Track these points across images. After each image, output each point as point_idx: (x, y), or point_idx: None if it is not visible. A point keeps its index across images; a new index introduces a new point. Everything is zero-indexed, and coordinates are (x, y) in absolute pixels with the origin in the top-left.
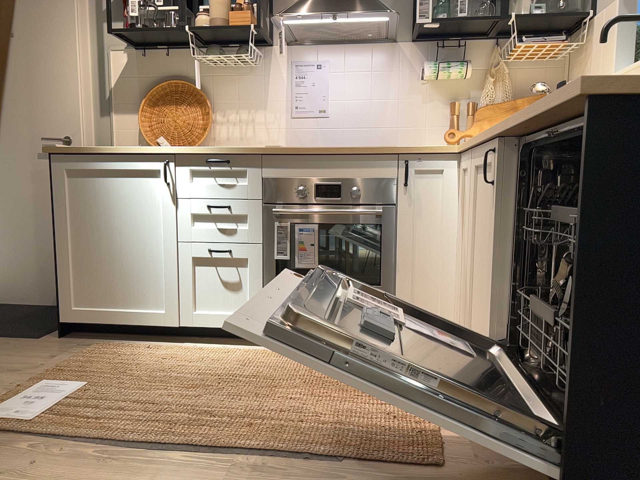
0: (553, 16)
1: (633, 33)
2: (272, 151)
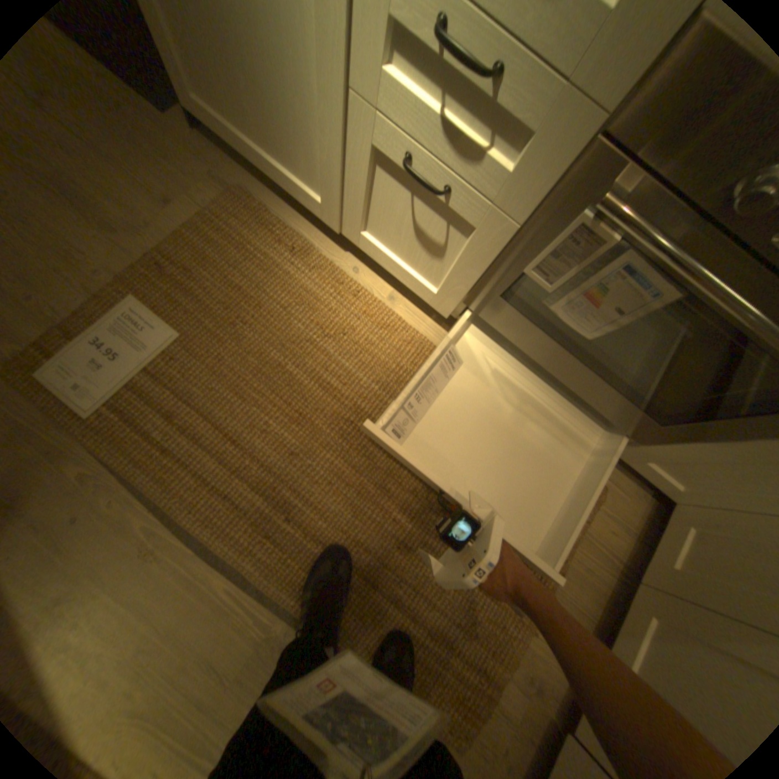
0: None
1: None
2: None
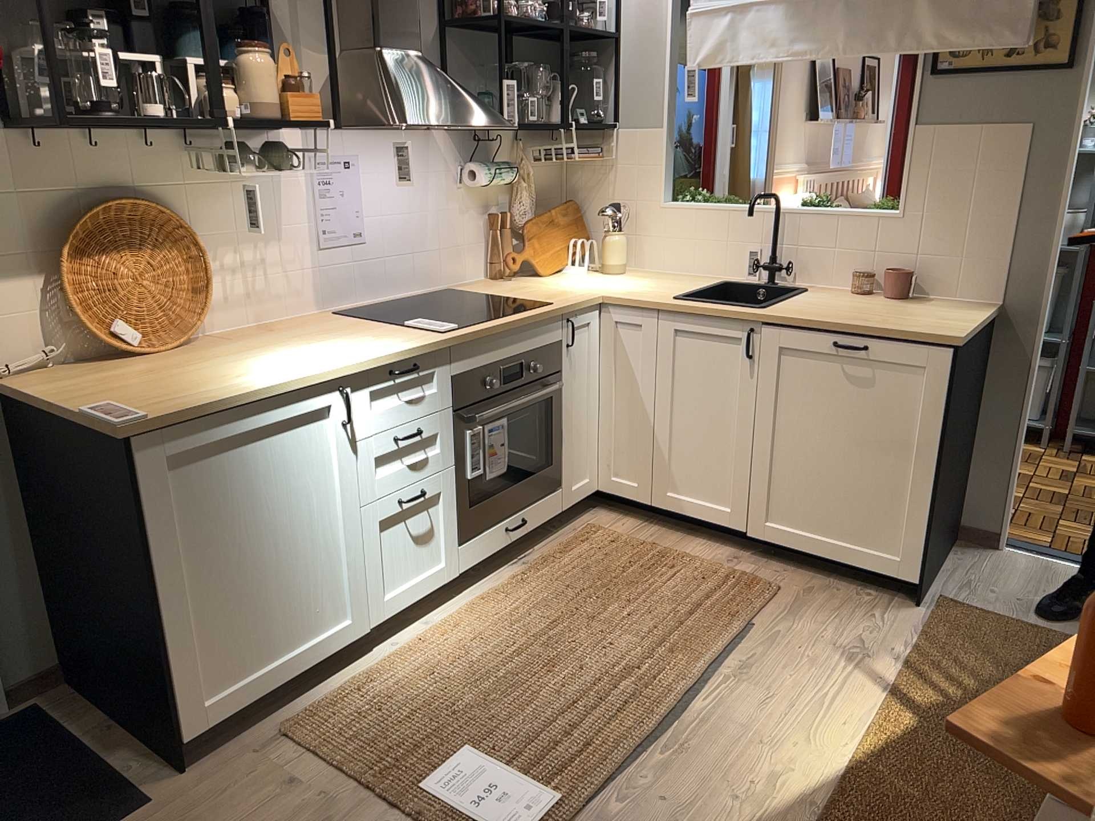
0: (593, 124)
1: (673, 162)
2: (464, 338)
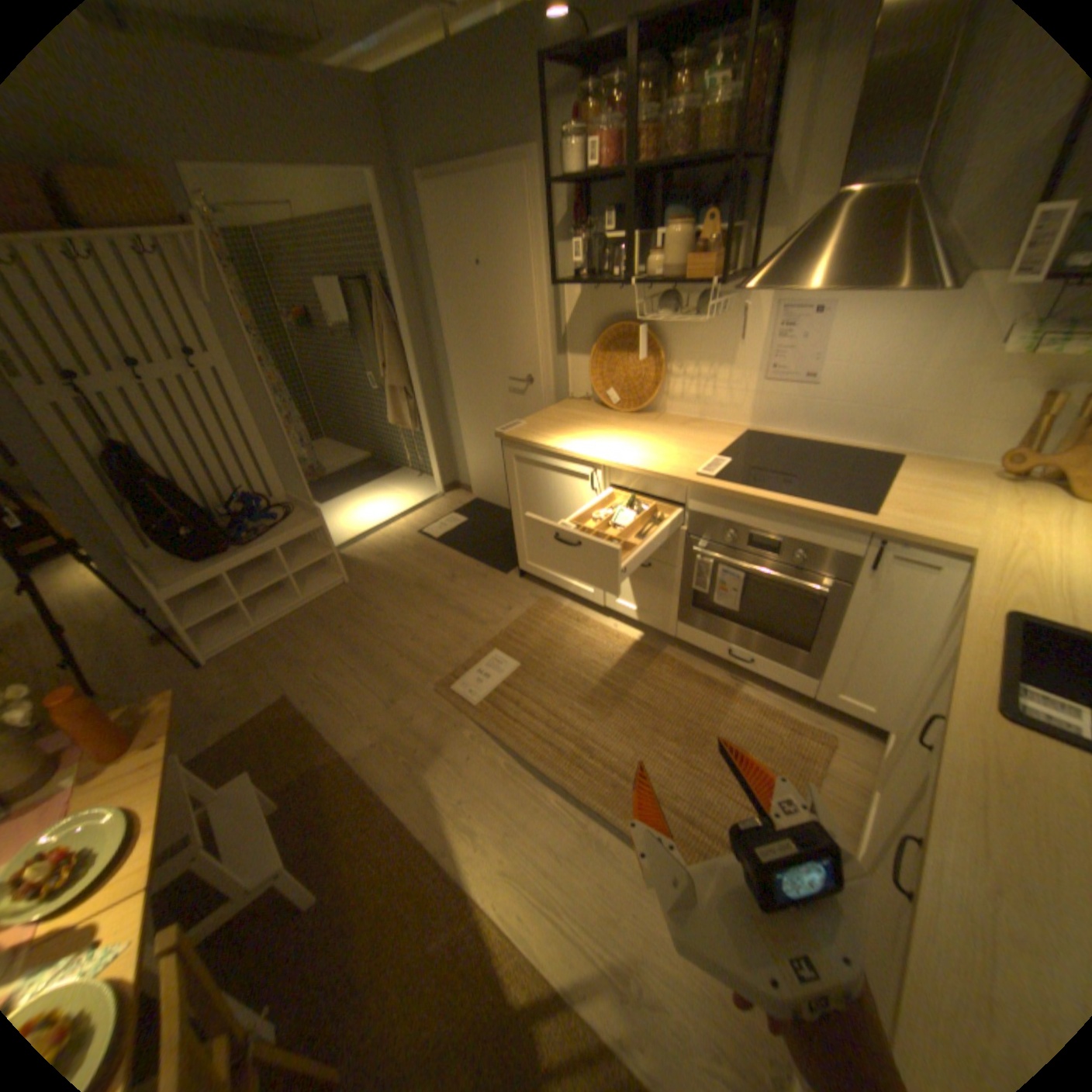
0: None
1: None
2: (701, 487)
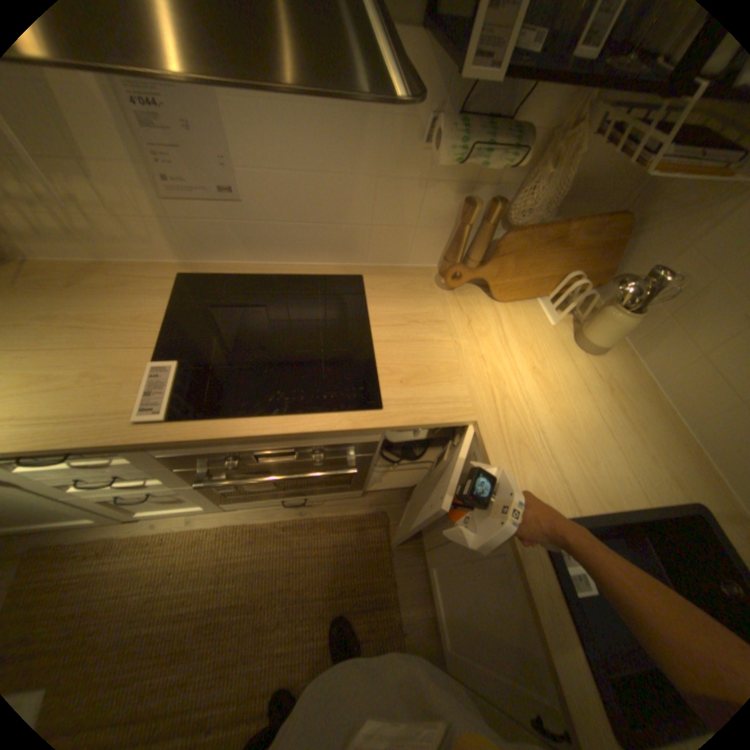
0: None
1: None
2: (153, 446)
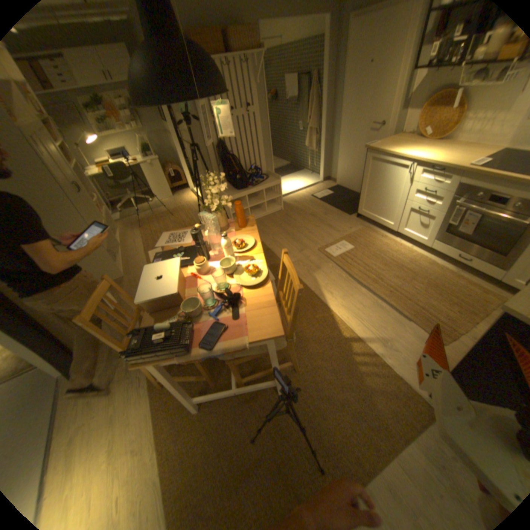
0: None
1: None
2: (470, 170)
